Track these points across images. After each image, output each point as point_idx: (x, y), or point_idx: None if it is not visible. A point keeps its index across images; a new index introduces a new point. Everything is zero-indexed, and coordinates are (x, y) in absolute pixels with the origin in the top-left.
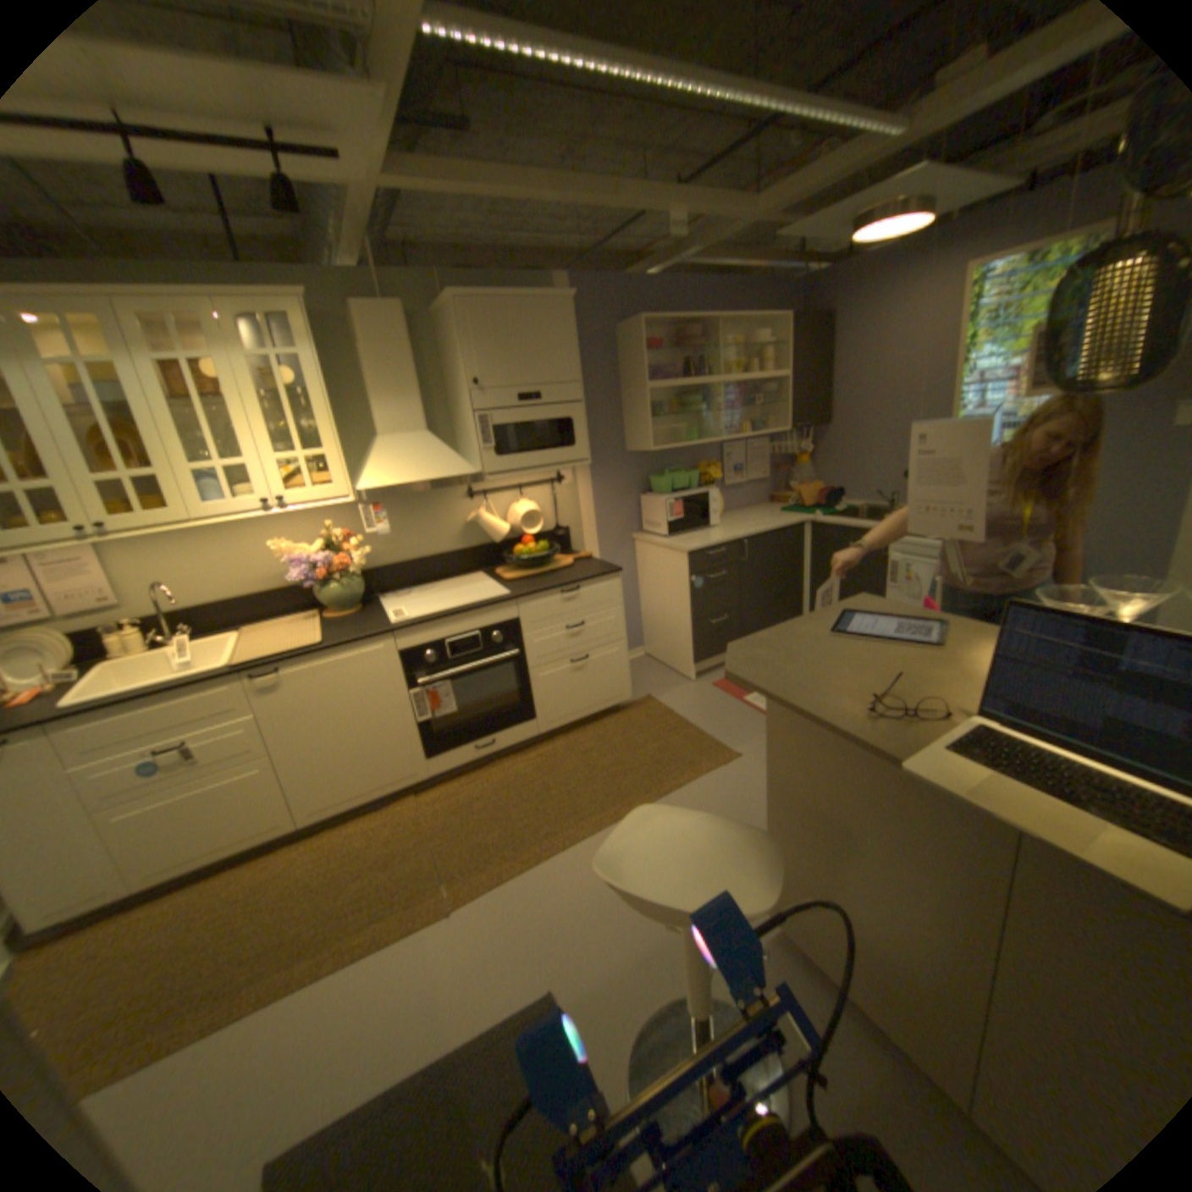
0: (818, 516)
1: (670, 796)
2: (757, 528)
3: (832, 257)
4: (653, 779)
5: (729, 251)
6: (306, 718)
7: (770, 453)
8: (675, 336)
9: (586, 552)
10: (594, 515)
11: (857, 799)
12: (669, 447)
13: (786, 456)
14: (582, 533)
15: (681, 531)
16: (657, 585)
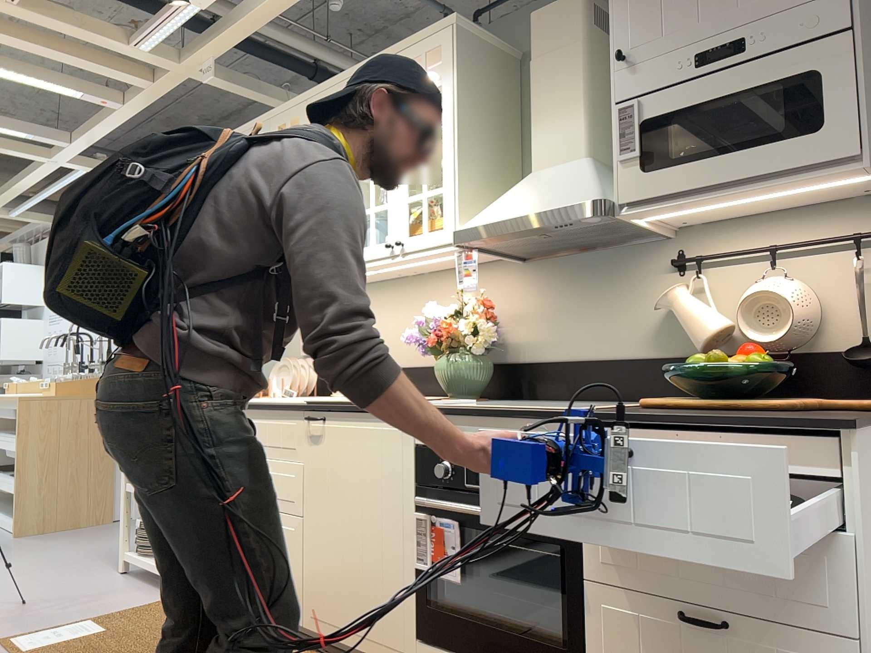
0: None
1: None
2: None
3: None
4: None
5: None
6: (330, 487)
7: None
8: None
9: None
10: None
11: None
12: None
13: None
14: None
15: None
16: None
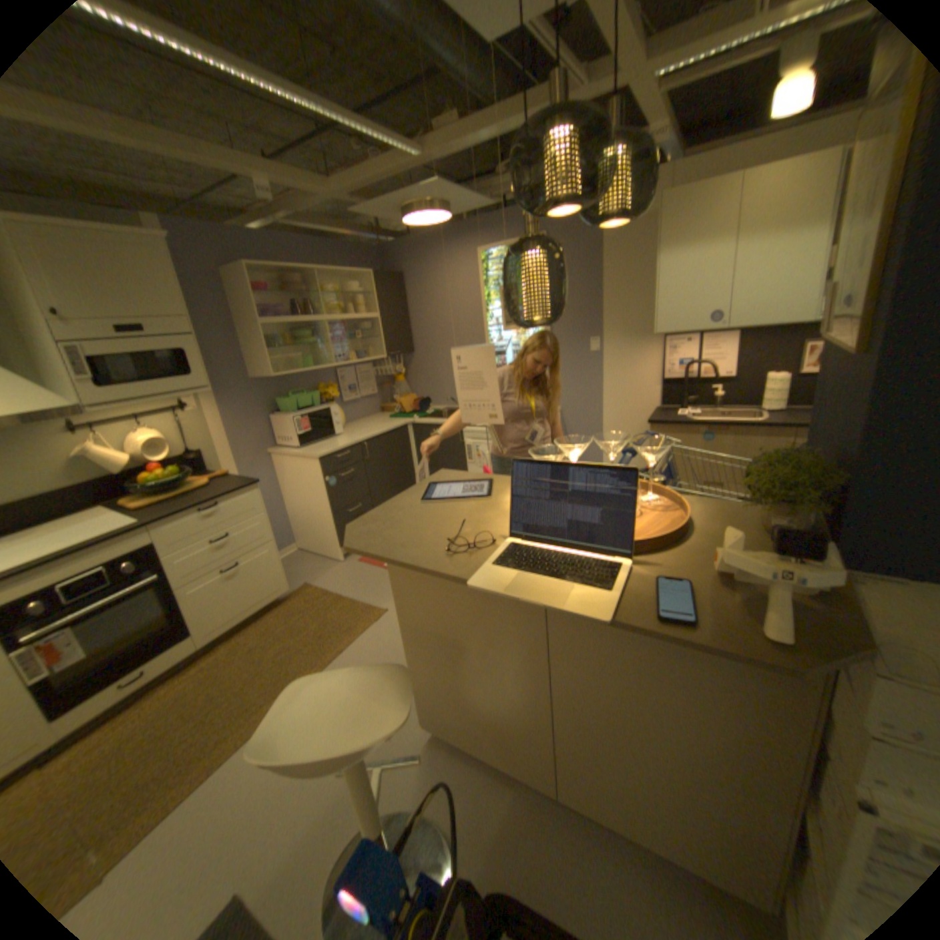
0: (416, 420)
1: (333, 663)
2: (373, 433)
3: (396, 235)
4: (316, 654)
5: (316, 219)
6: None
7: (375, 376)
8: (280, 282)
9: (223, 470)
10: (226, 436)
11: (456, 618)
12: (290, 373)
13: (388, 378)
14: (215, 453)
15: (311, 442)
16: (298, 489)
